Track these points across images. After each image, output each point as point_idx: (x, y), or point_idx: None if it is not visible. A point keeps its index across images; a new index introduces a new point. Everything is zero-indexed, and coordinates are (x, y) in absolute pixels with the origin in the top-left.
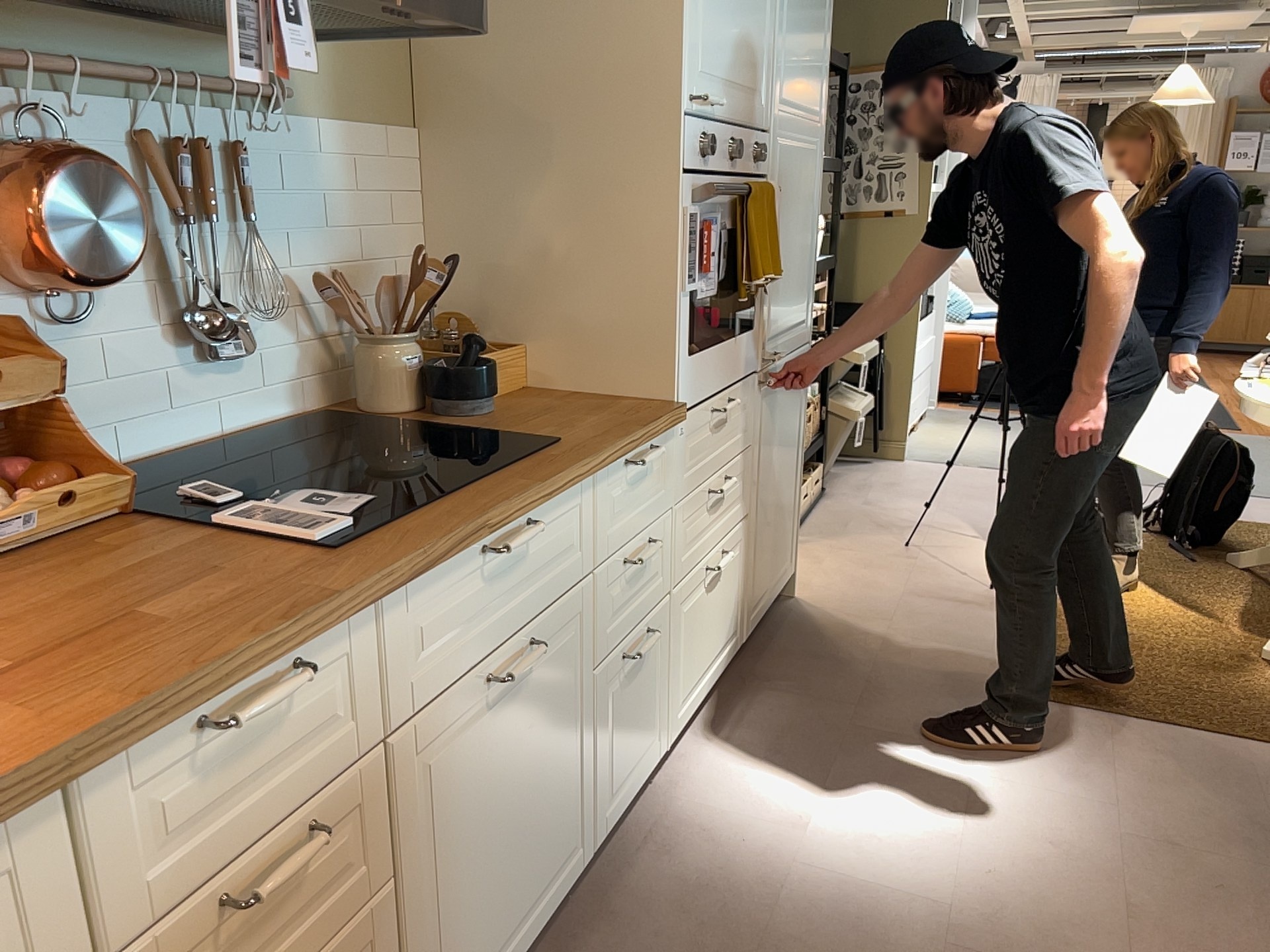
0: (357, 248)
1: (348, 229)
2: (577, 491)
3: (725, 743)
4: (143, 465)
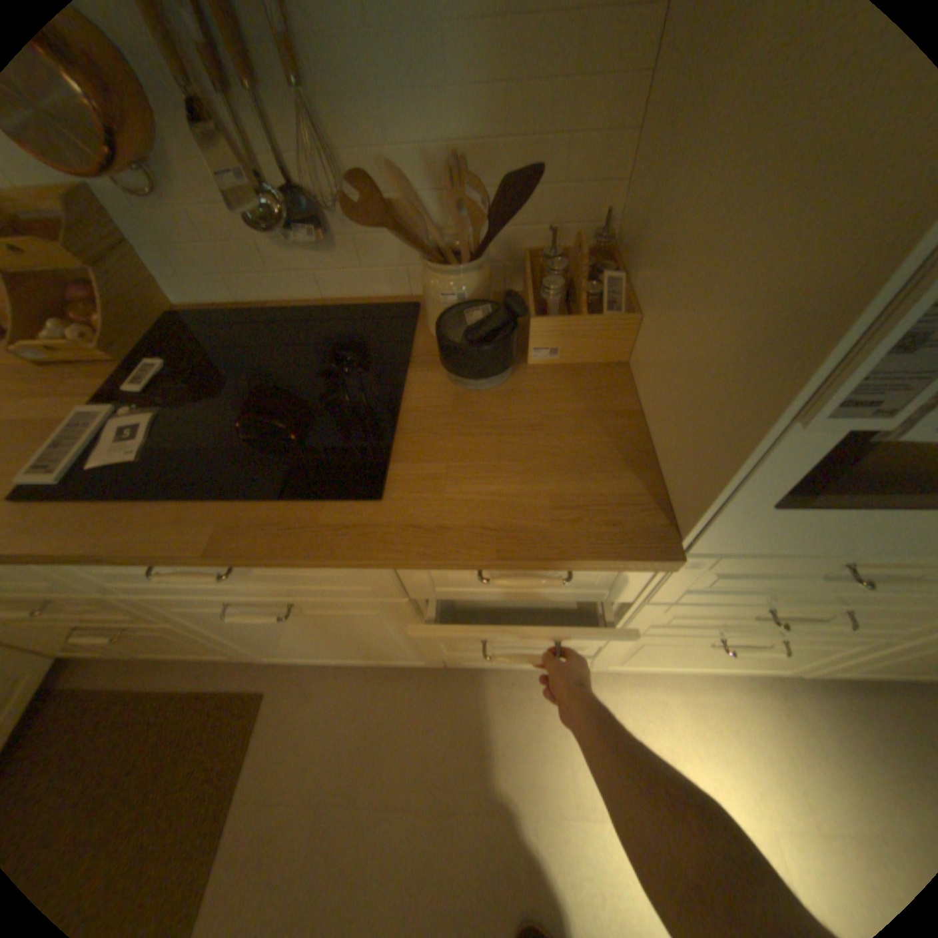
0: (496, 115)
1: (479, 83)
2: (350, 560)
3: (660, 706)
4: (254, 306)
